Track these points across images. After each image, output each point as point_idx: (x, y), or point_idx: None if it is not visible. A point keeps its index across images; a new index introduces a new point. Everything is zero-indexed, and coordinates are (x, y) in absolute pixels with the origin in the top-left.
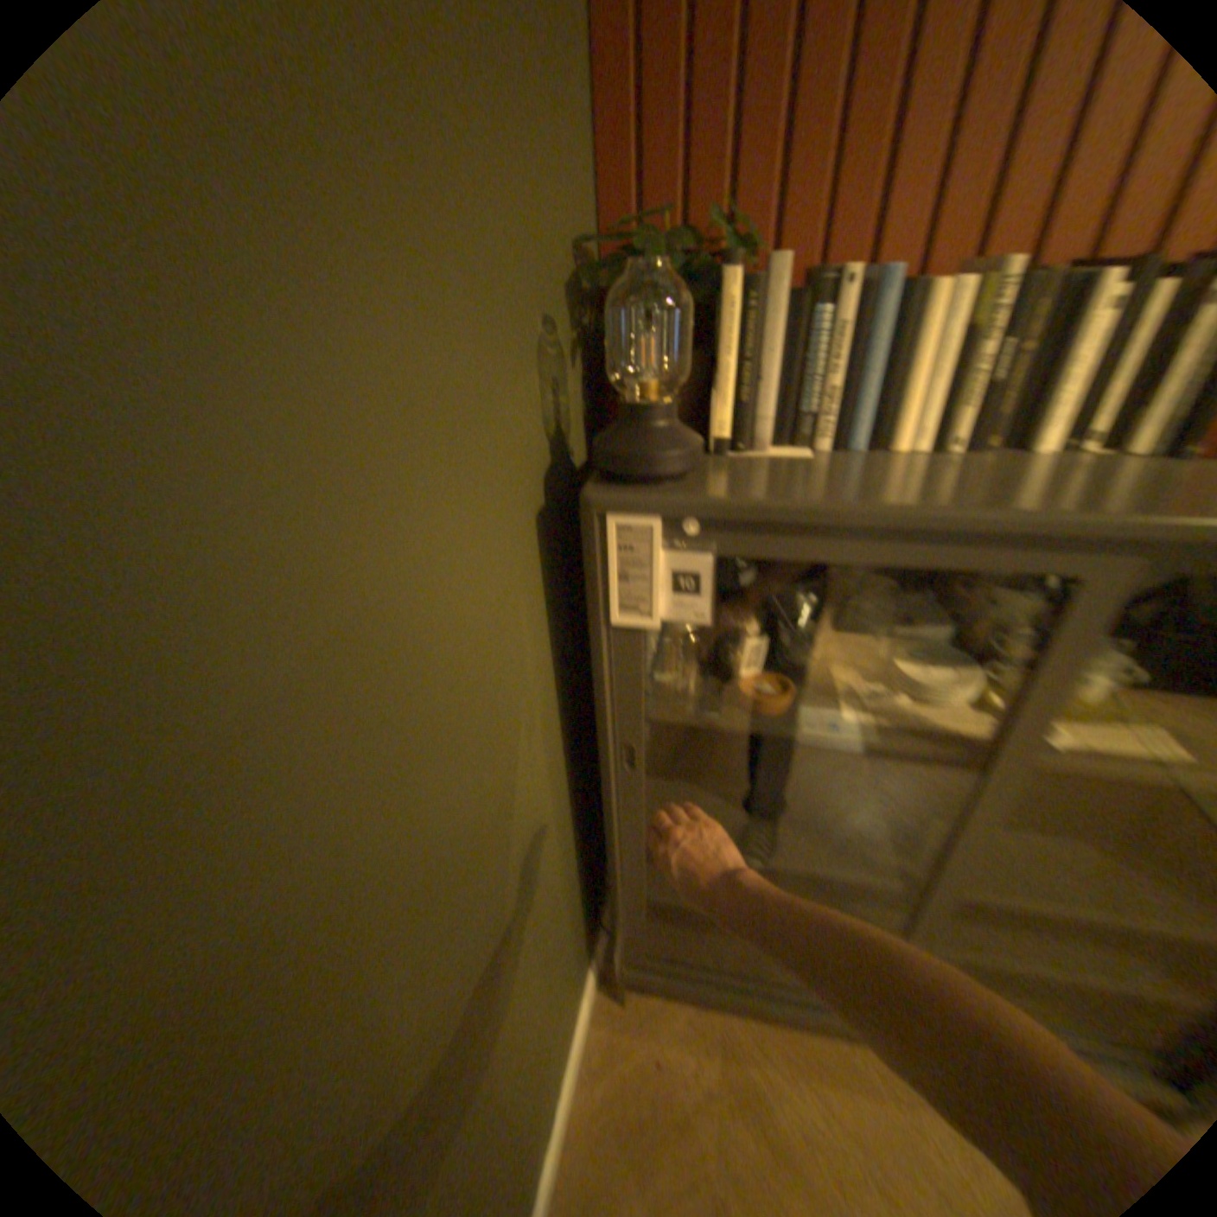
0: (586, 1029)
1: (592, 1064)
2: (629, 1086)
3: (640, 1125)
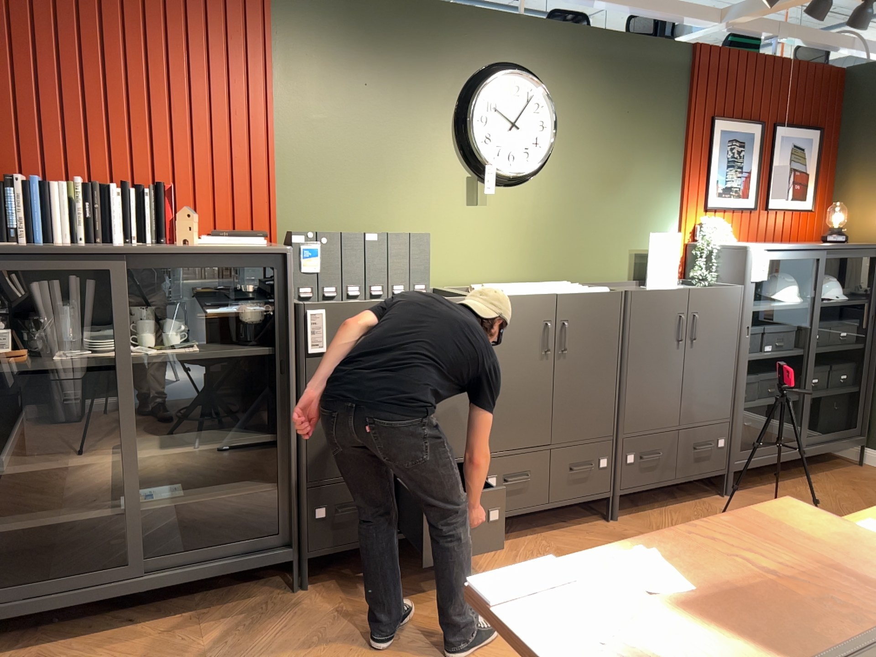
0: None
1: None
2: None
3: None
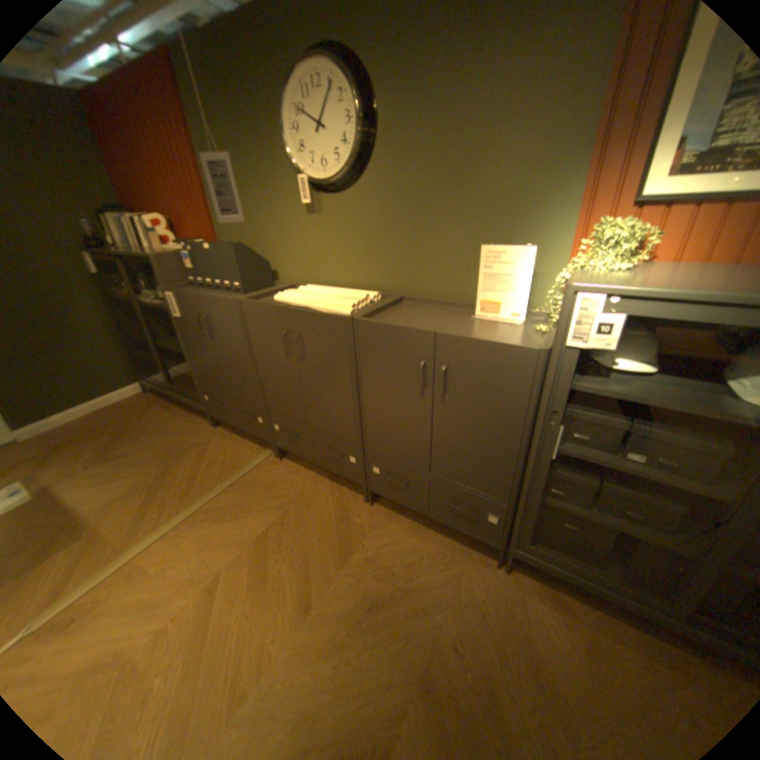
0: (131, 395)
1: (127, 399)
2: (129, 403)
3: (124, 407)
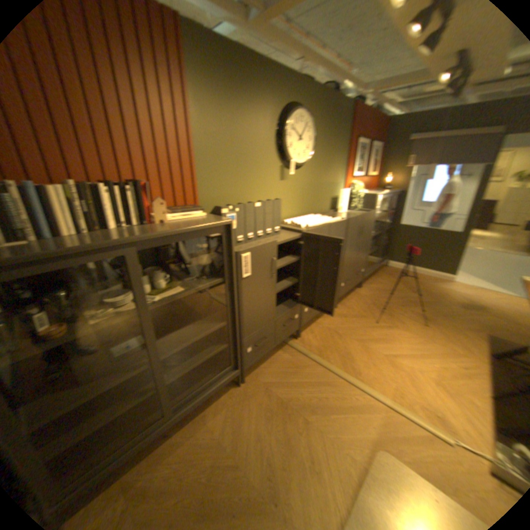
0: None
1: None
2: None
3: None
